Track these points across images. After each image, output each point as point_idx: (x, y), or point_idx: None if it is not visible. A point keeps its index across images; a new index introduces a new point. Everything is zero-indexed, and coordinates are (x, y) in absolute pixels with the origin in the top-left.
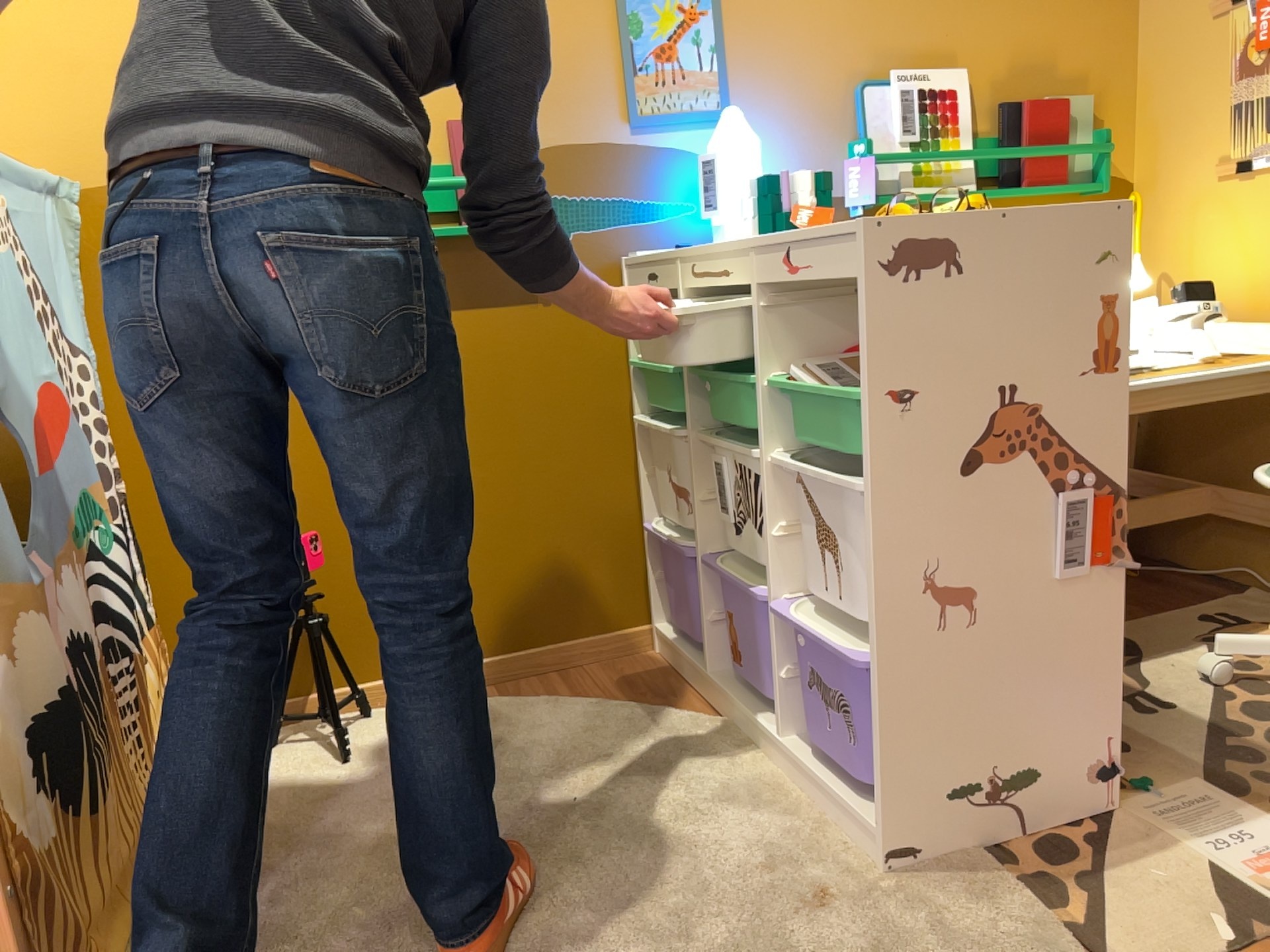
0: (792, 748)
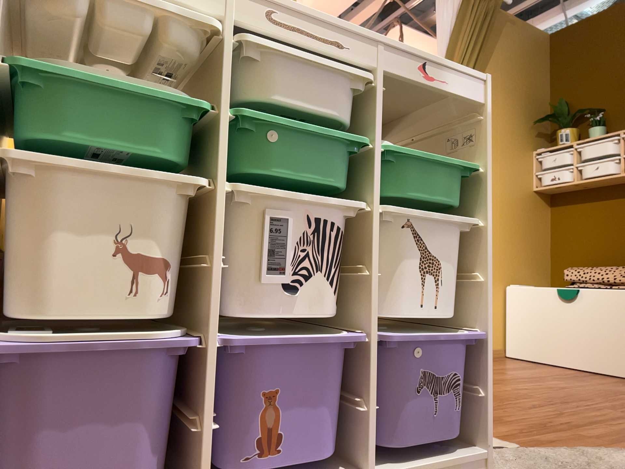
0: (374, 468)
